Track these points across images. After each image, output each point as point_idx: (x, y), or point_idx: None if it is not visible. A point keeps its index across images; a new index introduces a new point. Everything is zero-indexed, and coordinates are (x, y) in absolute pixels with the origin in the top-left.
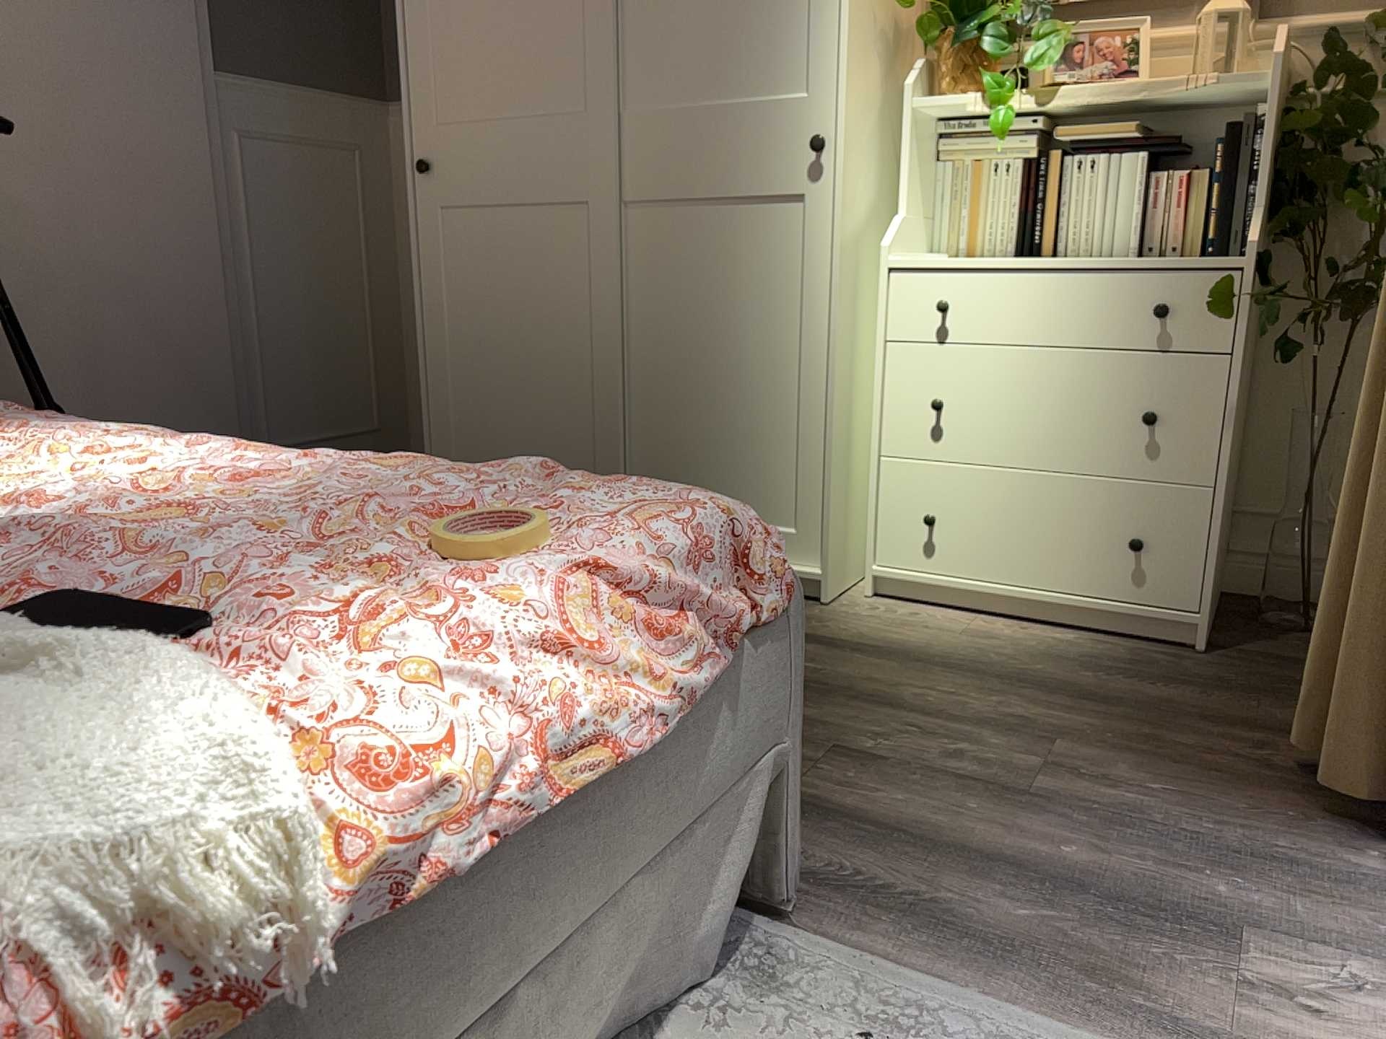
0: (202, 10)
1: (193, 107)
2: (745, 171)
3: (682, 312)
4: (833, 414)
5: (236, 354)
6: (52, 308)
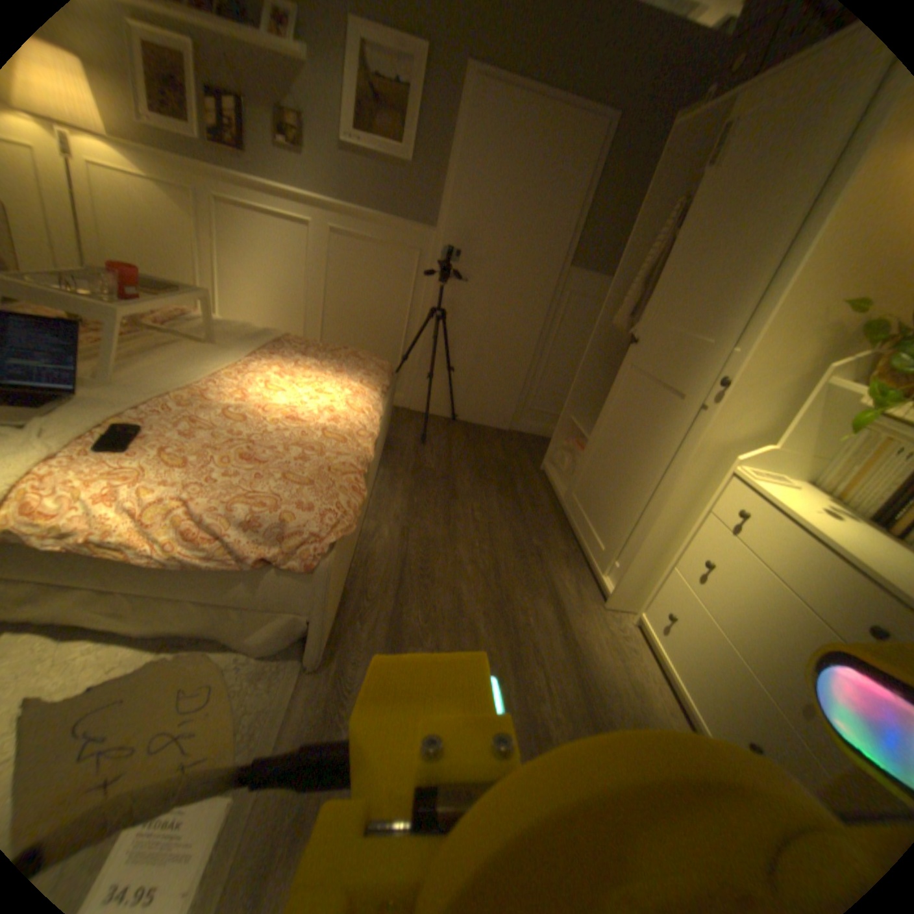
0: (573, 238)
1: (551, 277)
2: (693, 380)
3: (638, 435)
4: (653, 527)
5: (529, 371)
6: (469, 336)
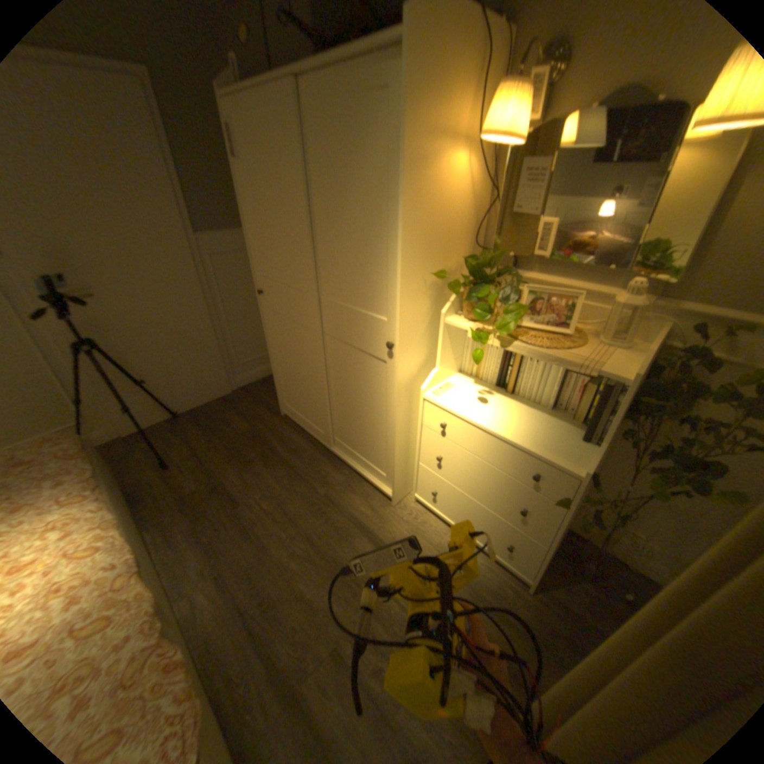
0: (179, 207)
1: (181, 251)
2: (364, 341)
3: (346, 382)
4: (394, 449)
5: (216, 337)
6: (135, 341)
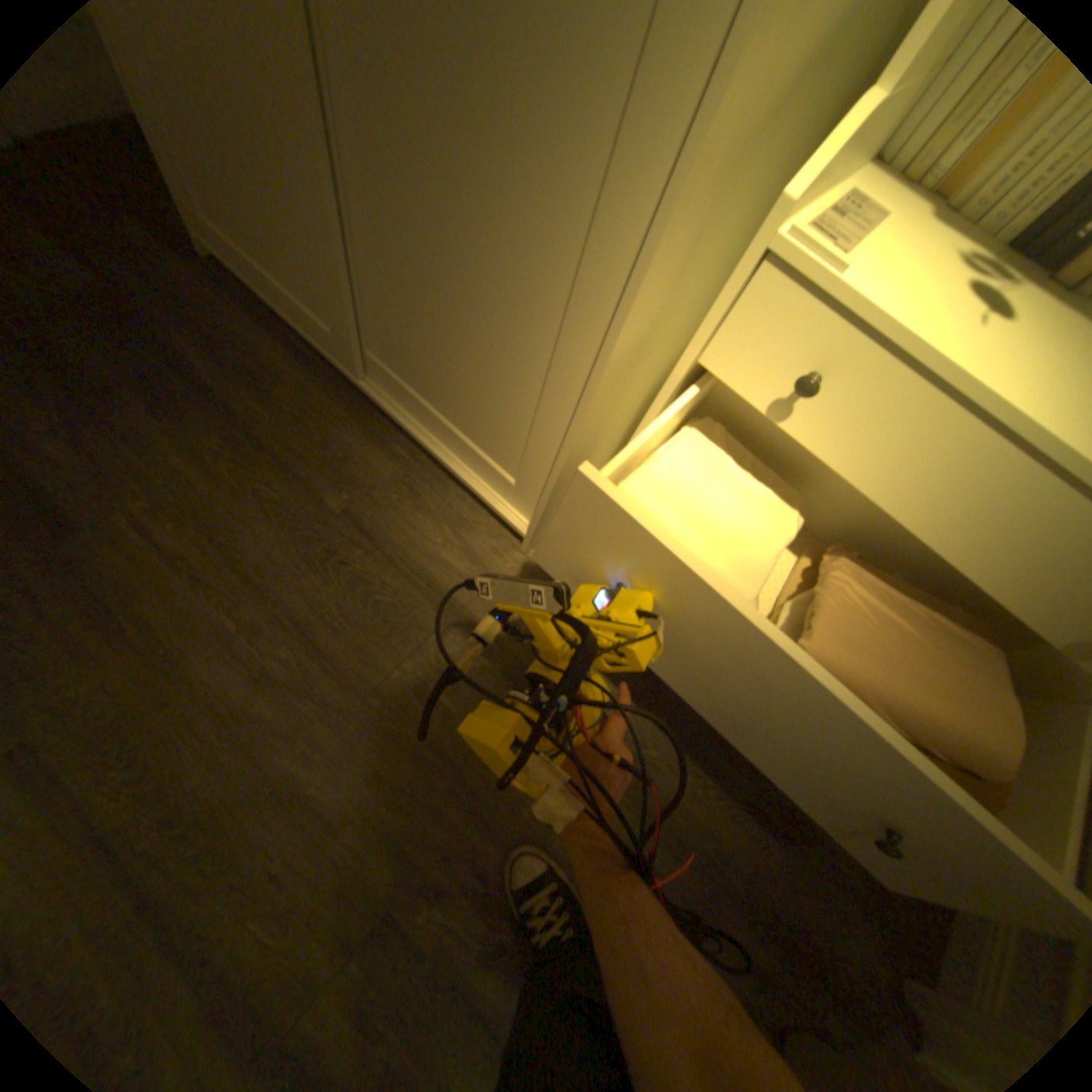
0: None
1: None
2: None
3: (407, 127)
4: (575, 433)
5: None
6: None
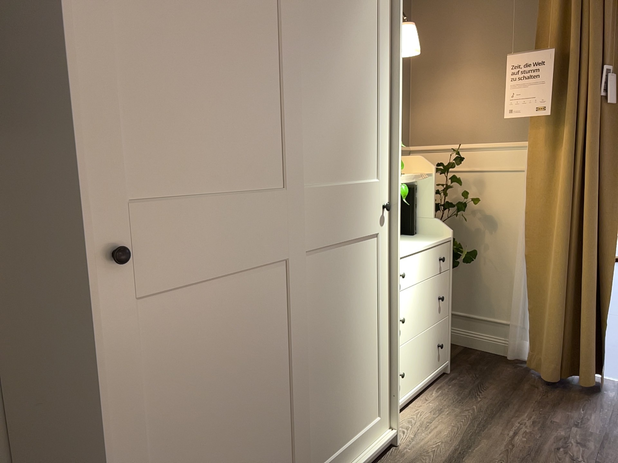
0: None
1: None
2: (359, 223)
3: (330, 319)
4: (397, 344)
5: None
6: None
